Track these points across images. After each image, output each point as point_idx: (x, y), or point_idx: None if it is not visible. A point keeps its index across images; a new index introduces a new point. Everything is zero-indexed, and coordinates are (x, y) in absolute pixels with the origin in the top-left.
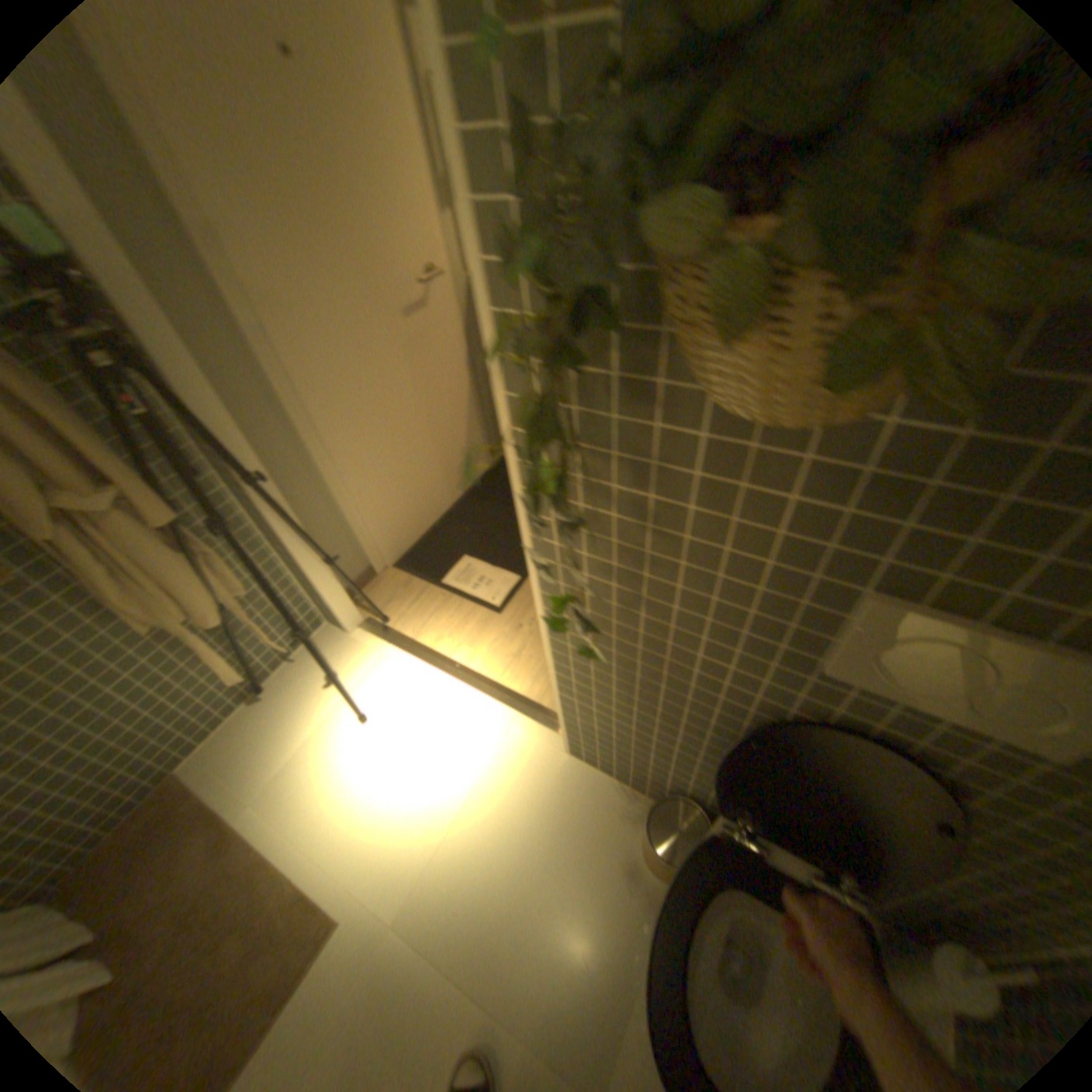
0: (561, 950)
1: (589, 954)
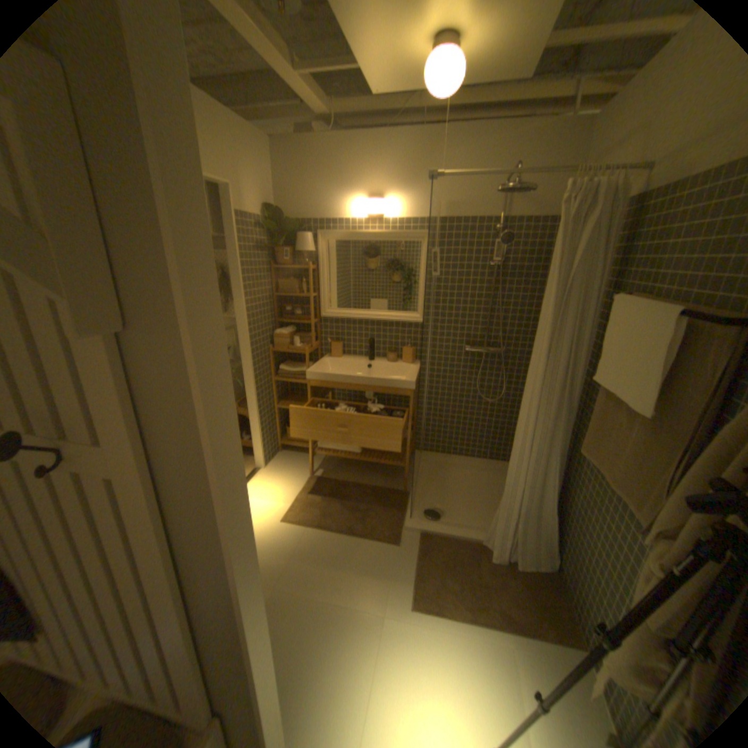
0: (289, 637)
1: (274, 640)
